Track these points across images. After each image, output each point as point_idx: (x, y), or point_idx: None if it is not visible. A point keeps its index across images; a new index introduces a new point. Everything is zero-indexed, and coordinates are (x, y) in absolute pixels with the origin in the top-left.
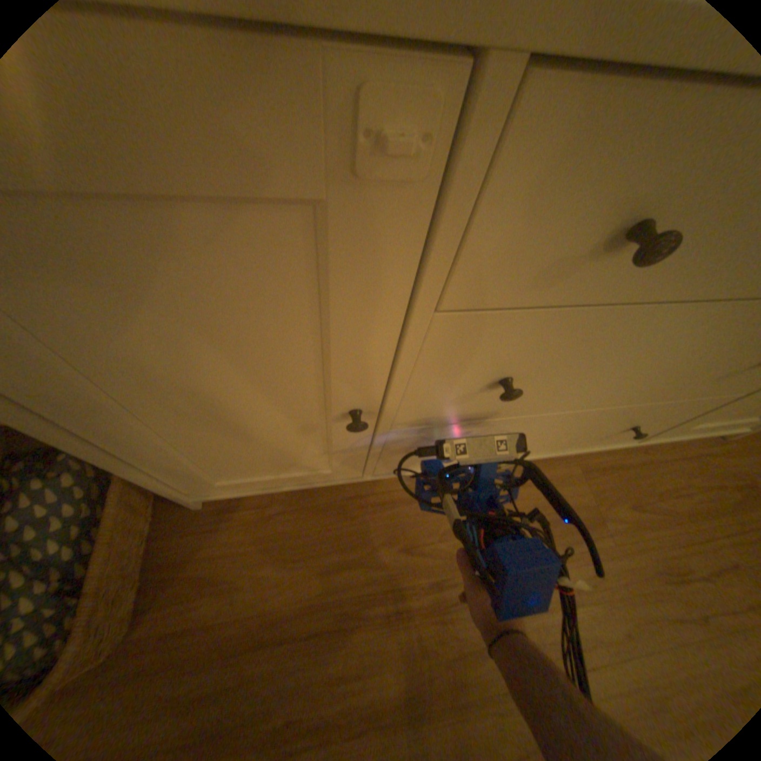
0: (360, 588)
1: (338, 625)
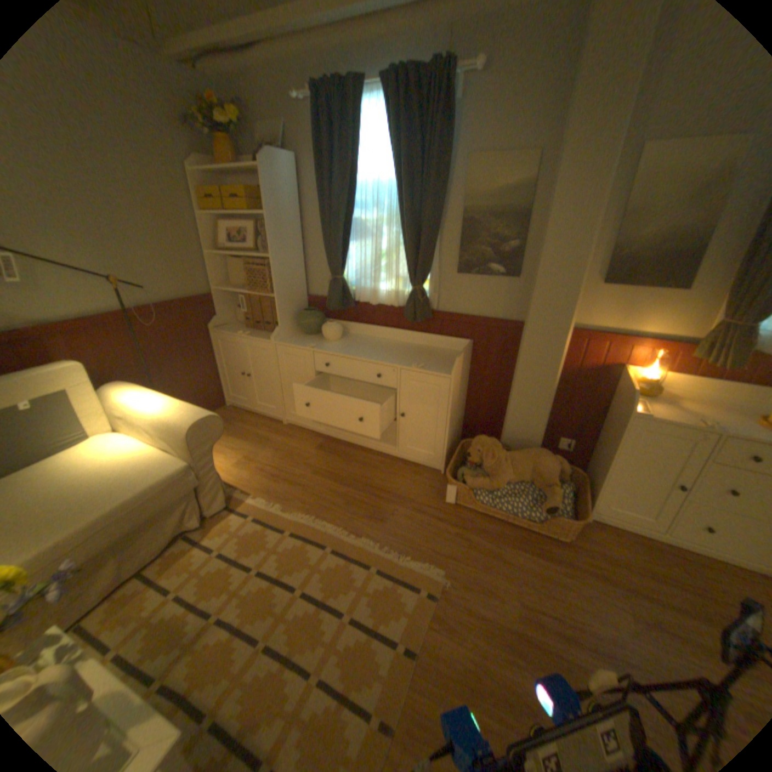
0: (661, 573)
1: (651, 578)
